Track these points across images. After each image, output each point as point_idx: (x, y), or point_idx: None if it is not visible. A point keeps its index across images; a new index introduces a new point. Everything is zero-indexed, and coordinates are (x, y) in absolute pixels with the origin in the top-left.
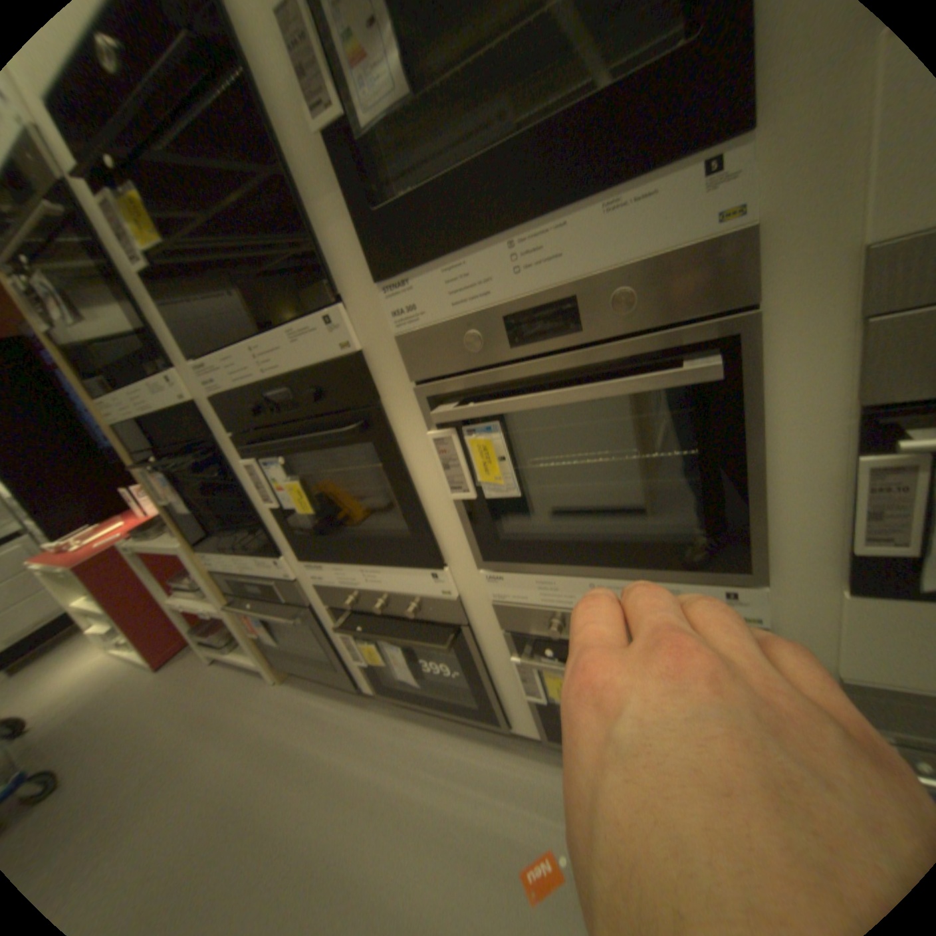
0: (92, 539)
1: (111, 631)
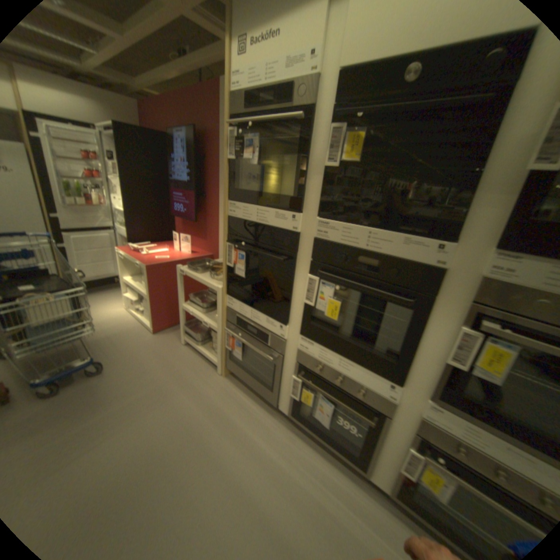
0: (151, 251)
1: (137, 302)
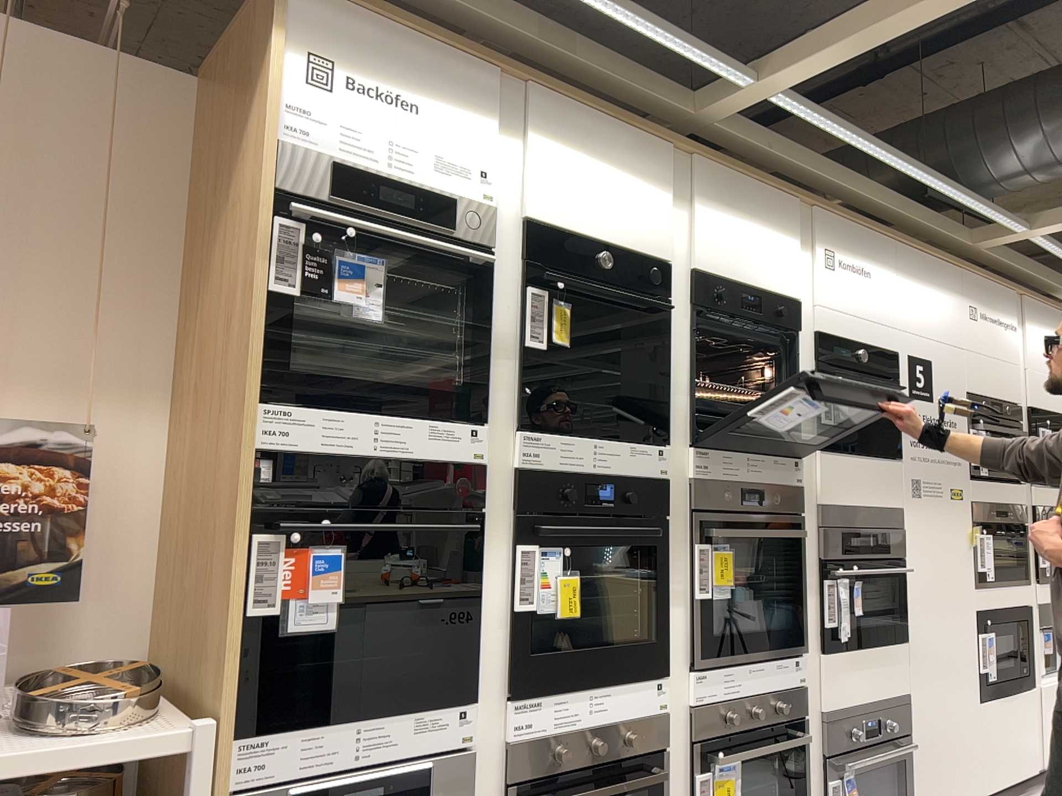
0: None
1: None
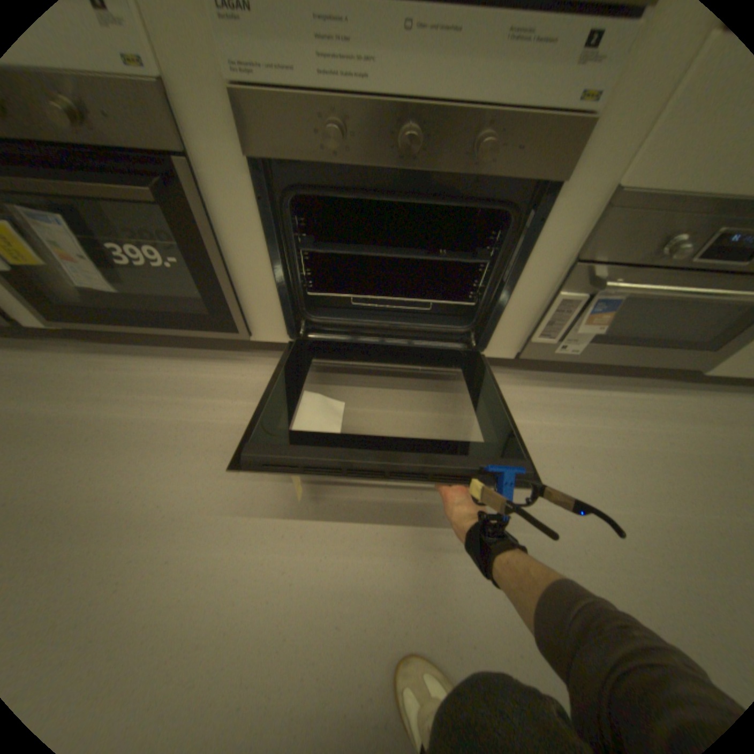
0: None
1: None
